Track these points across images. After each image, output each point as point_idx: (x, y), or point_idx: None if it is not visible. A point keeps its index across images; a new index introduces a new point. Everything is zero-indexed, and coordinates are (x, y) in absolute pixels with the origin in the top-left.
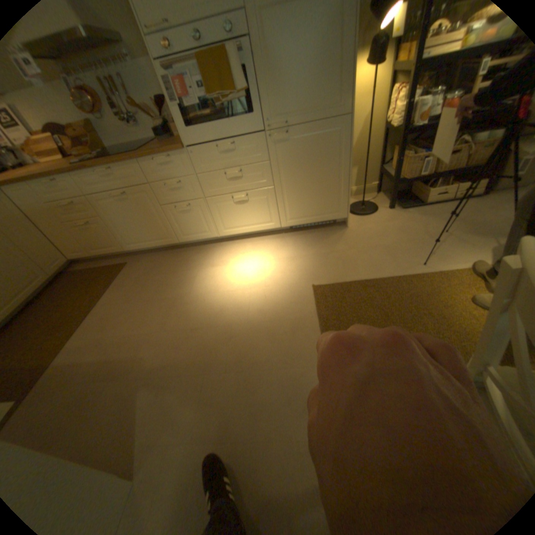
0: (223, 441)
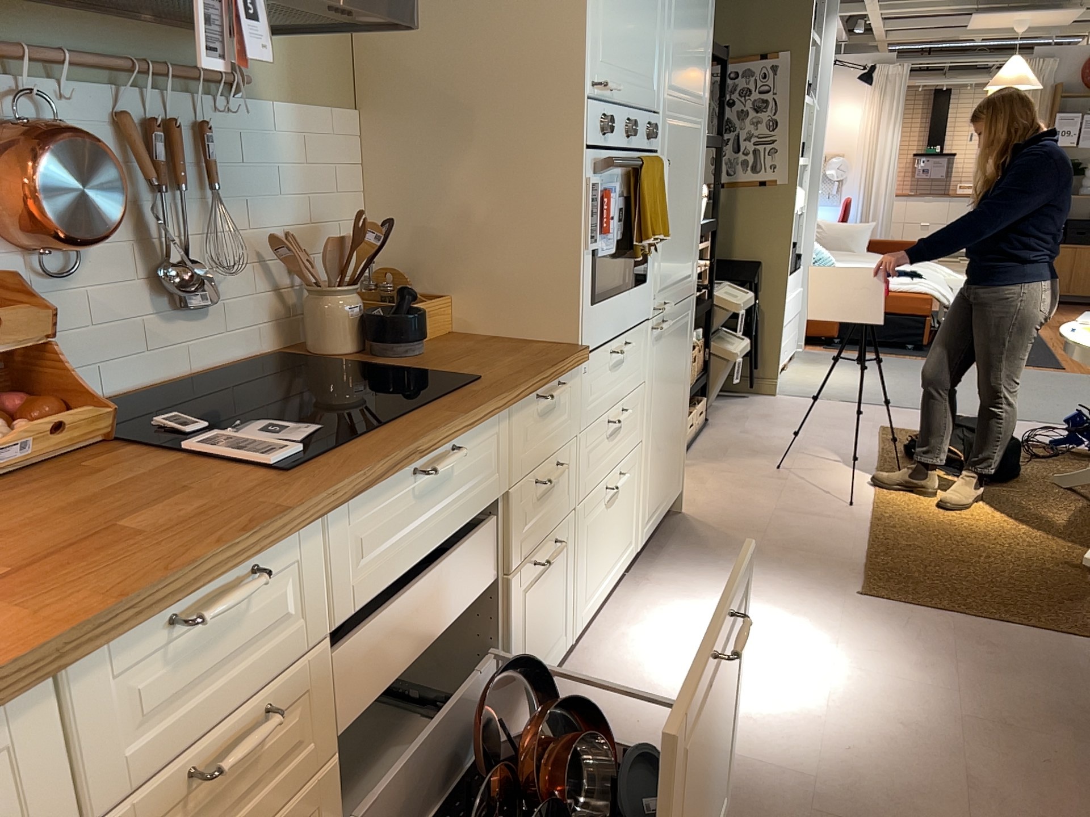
0: None
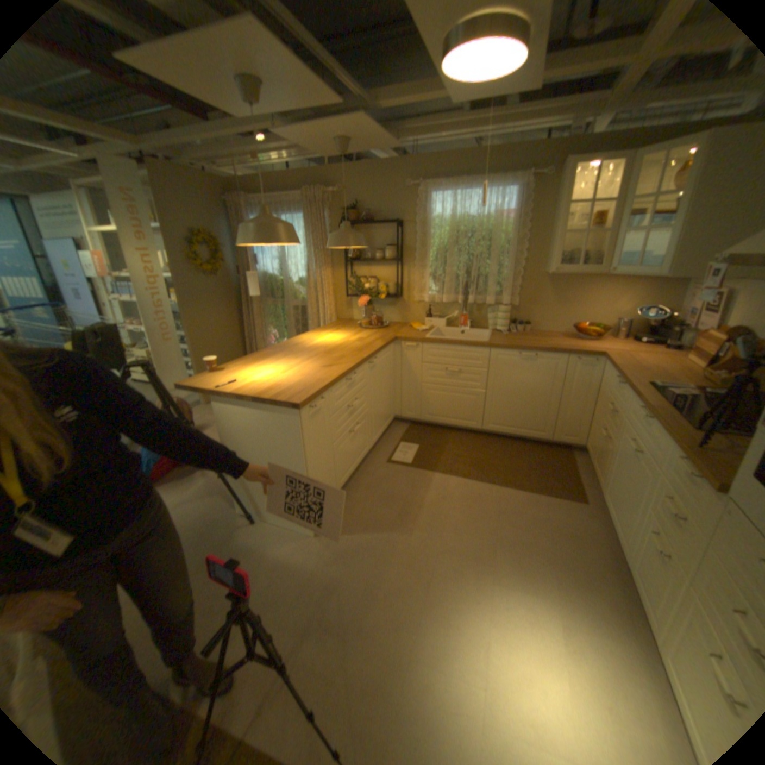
0: (295, 600)
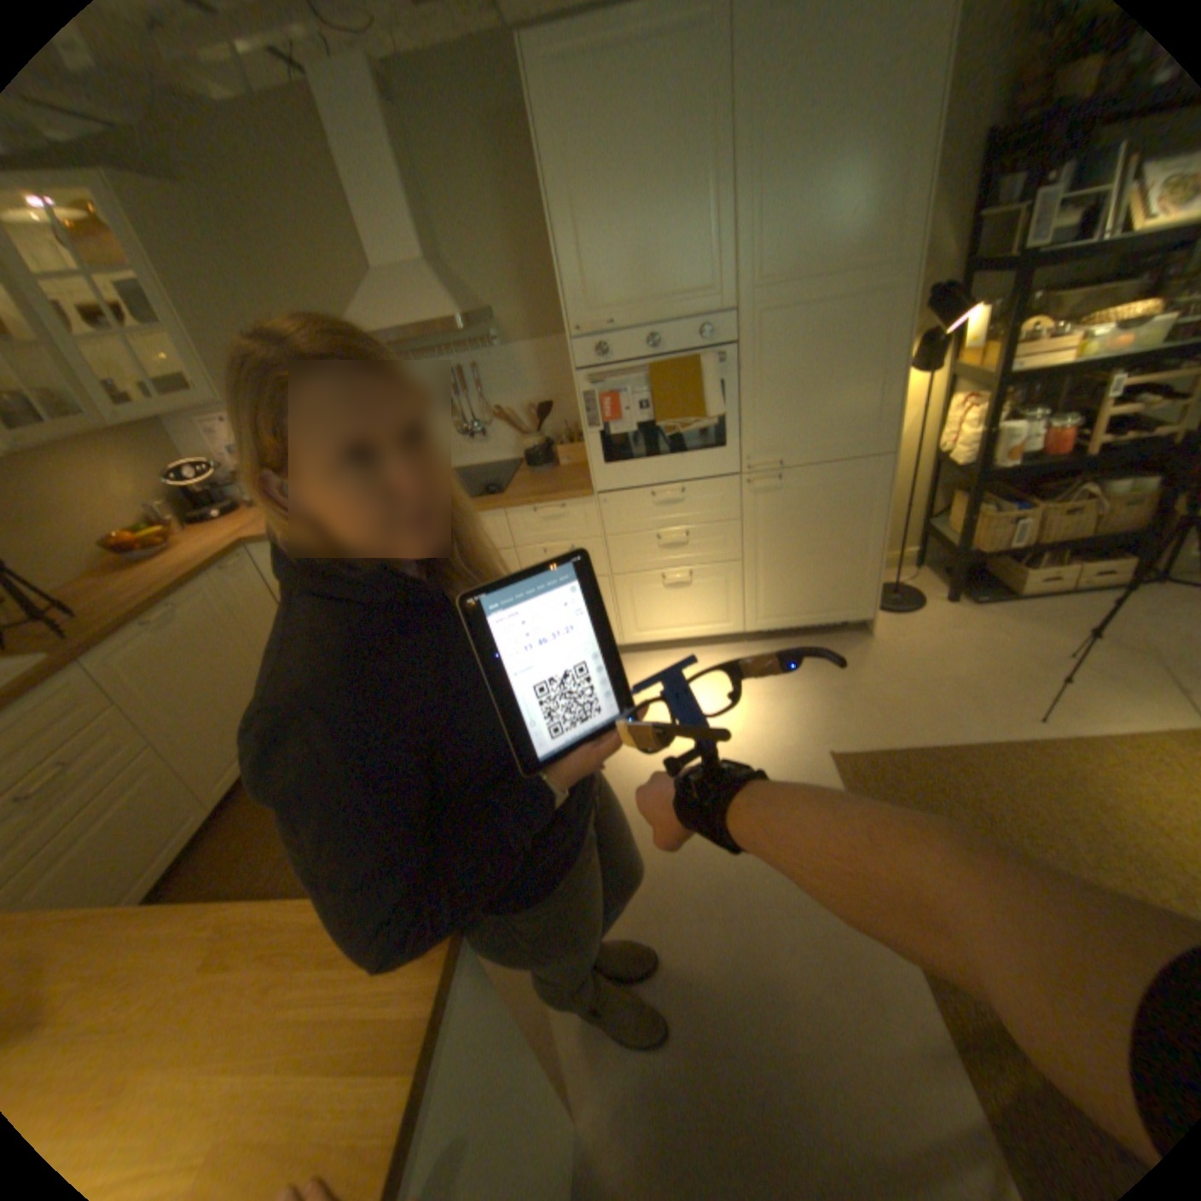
0: (729, 1054)
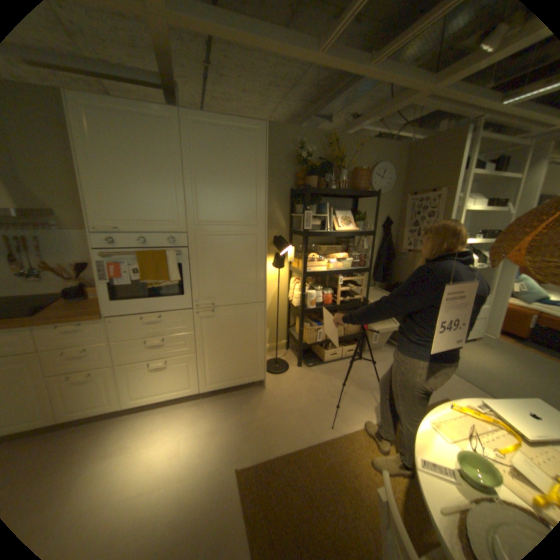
0: None
